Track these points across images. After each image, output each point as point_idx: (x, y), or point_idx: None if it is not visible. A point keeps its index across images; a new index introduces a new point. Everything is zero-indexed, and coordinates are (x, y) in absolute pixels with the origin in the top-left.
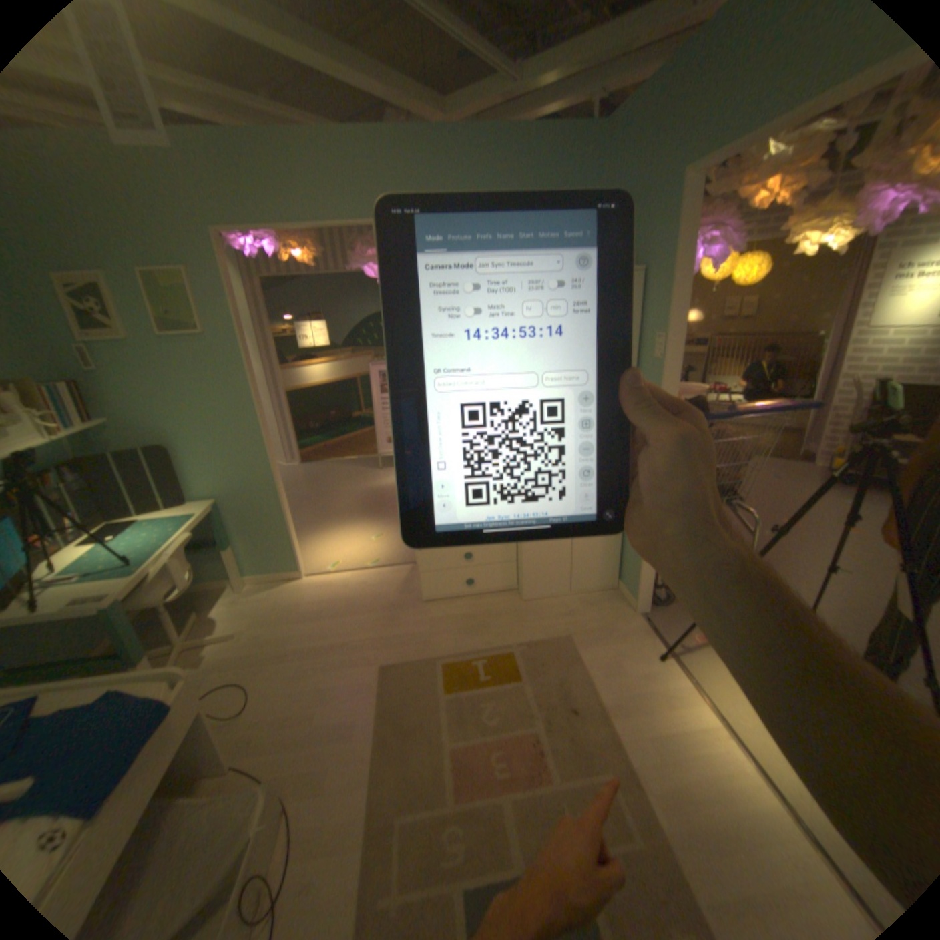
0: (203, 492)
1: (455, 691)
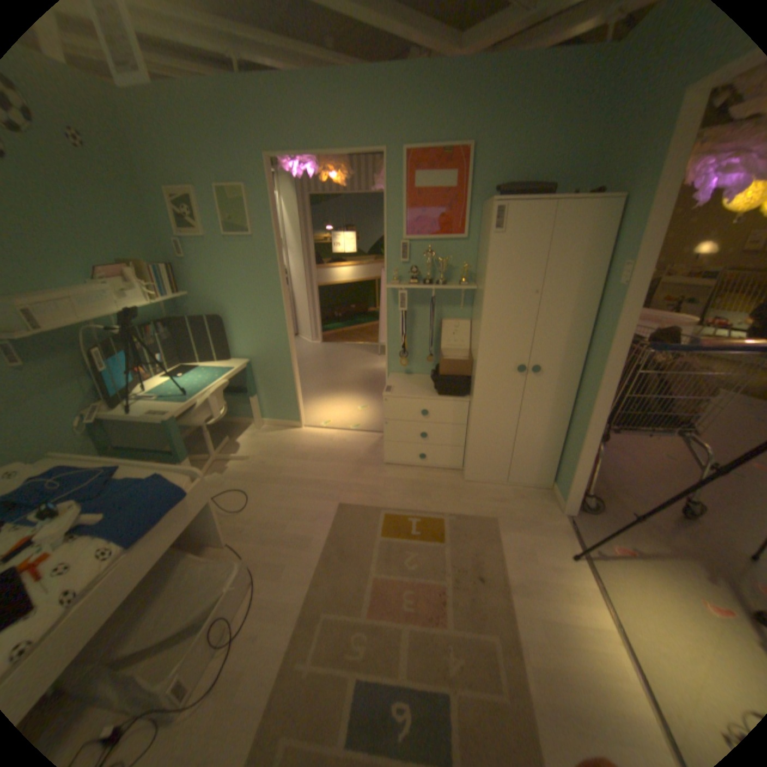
0: (243, 353)
1: (390, 536)
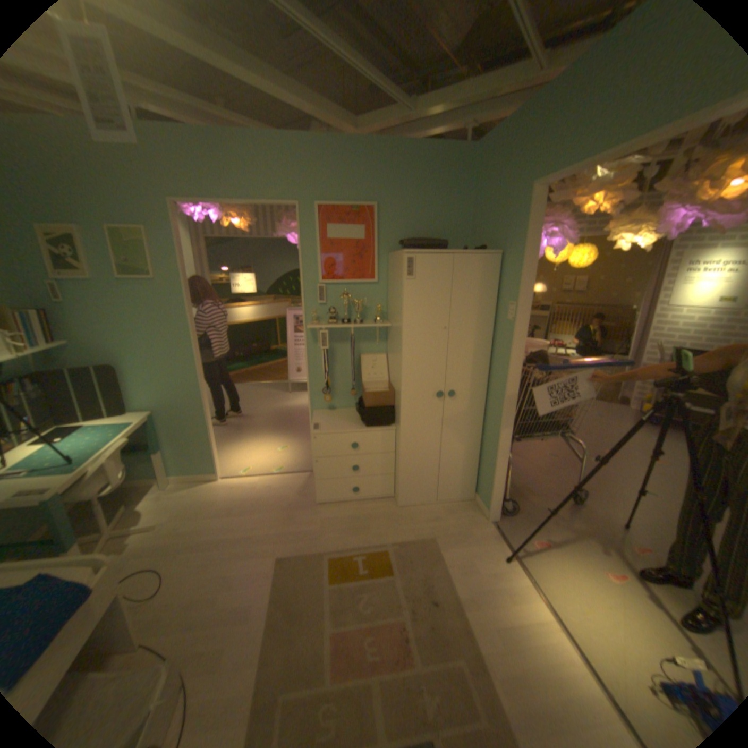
0: (142, 405)
1: (338, 582)
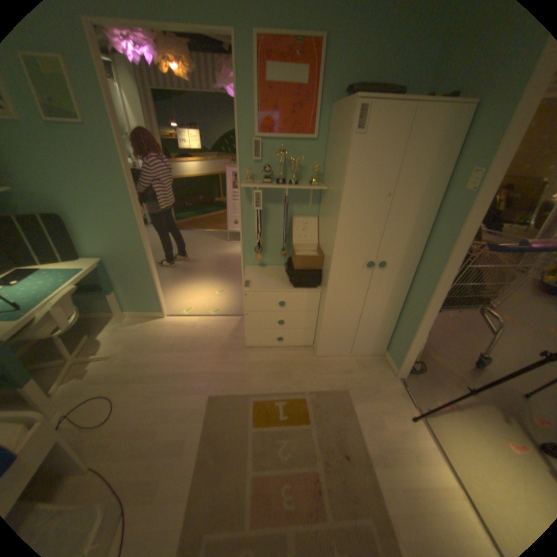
0: (93, 251)
1: (261, 425)
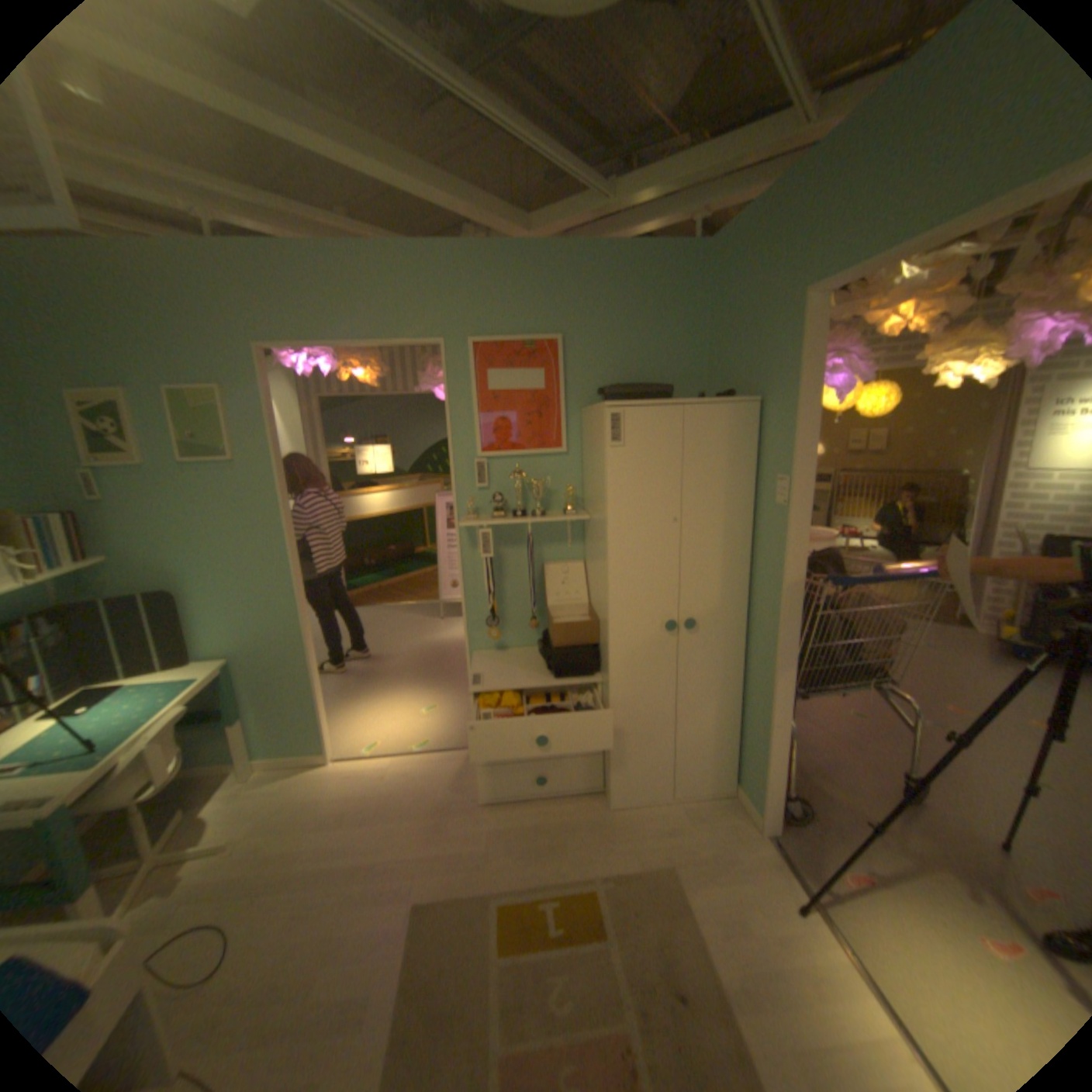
0: (213, 649)
1: (513, 952)
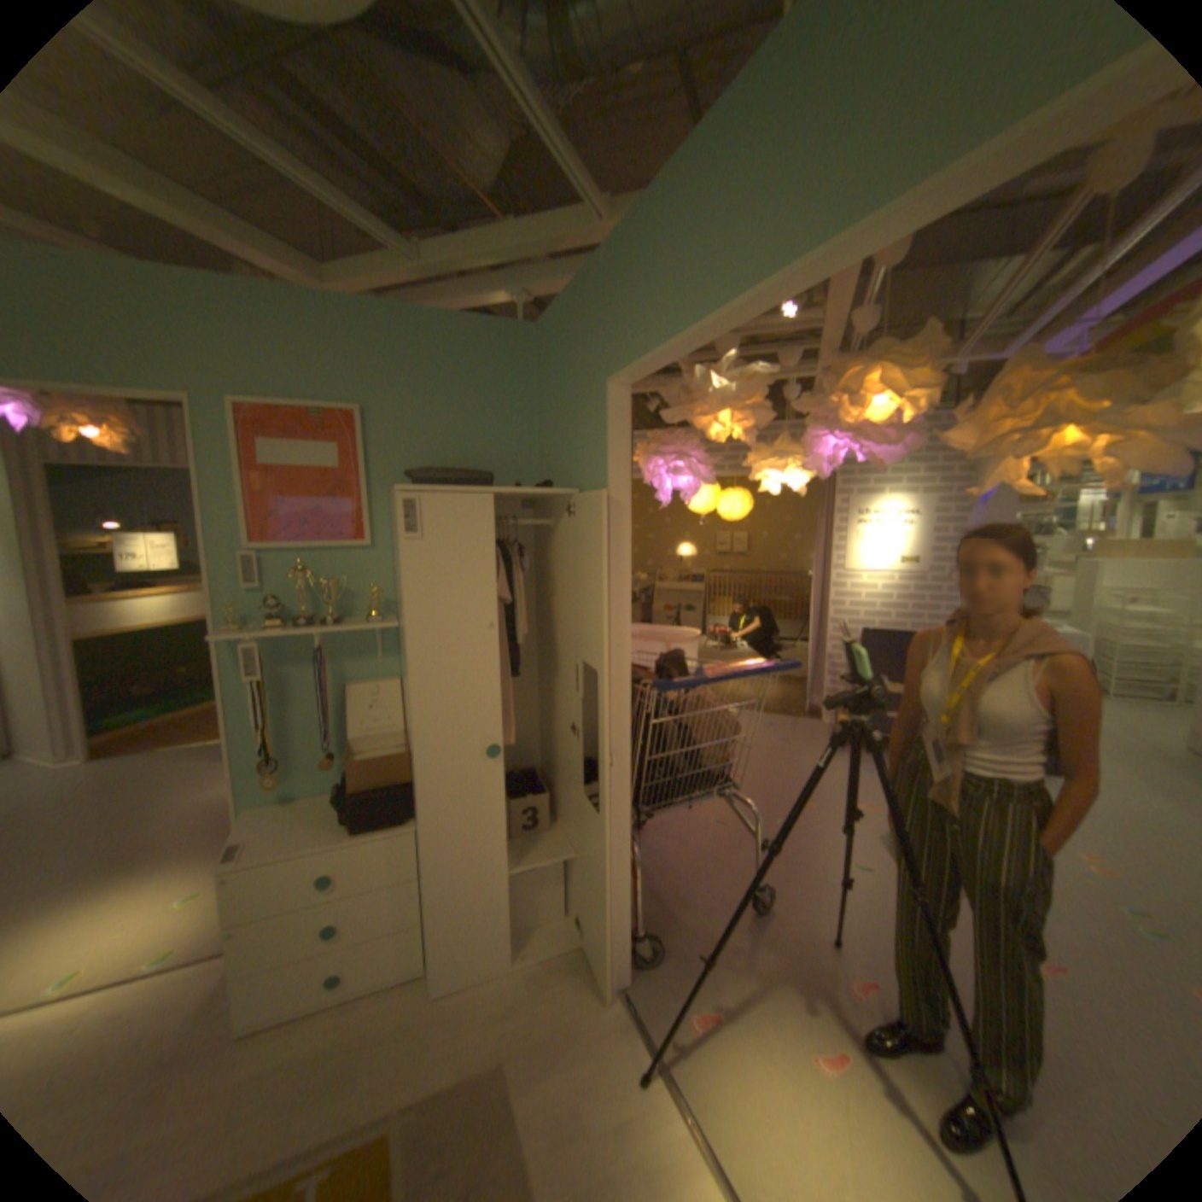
0: None
1: None
